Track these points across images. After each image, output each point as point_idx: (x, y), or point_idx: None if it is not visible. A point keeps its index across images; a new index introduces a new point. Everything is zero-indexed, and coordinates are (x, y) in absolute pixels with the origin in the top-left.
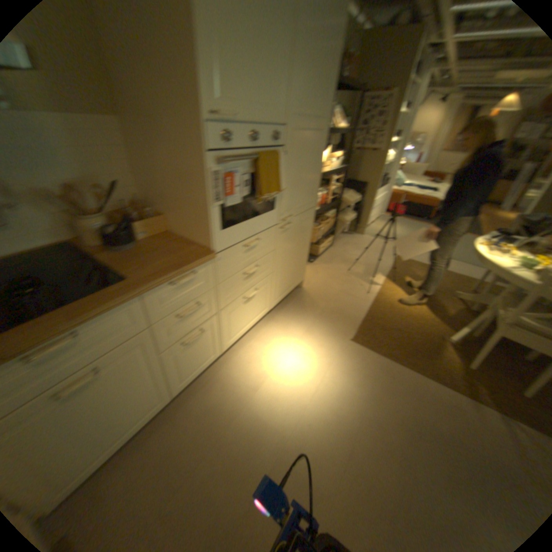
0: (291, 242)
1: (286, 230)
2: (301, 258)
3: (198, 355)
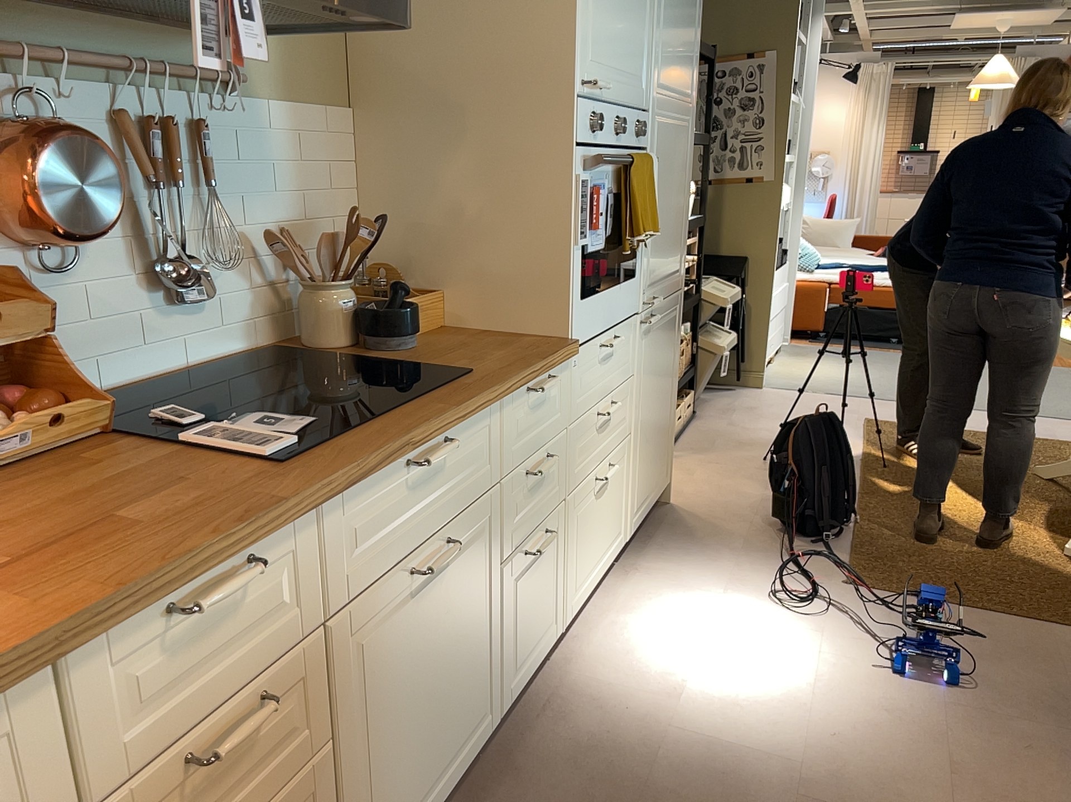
0: (653, 365)
1: (647, 330)
2: (665, 414)
3: (535, 608)
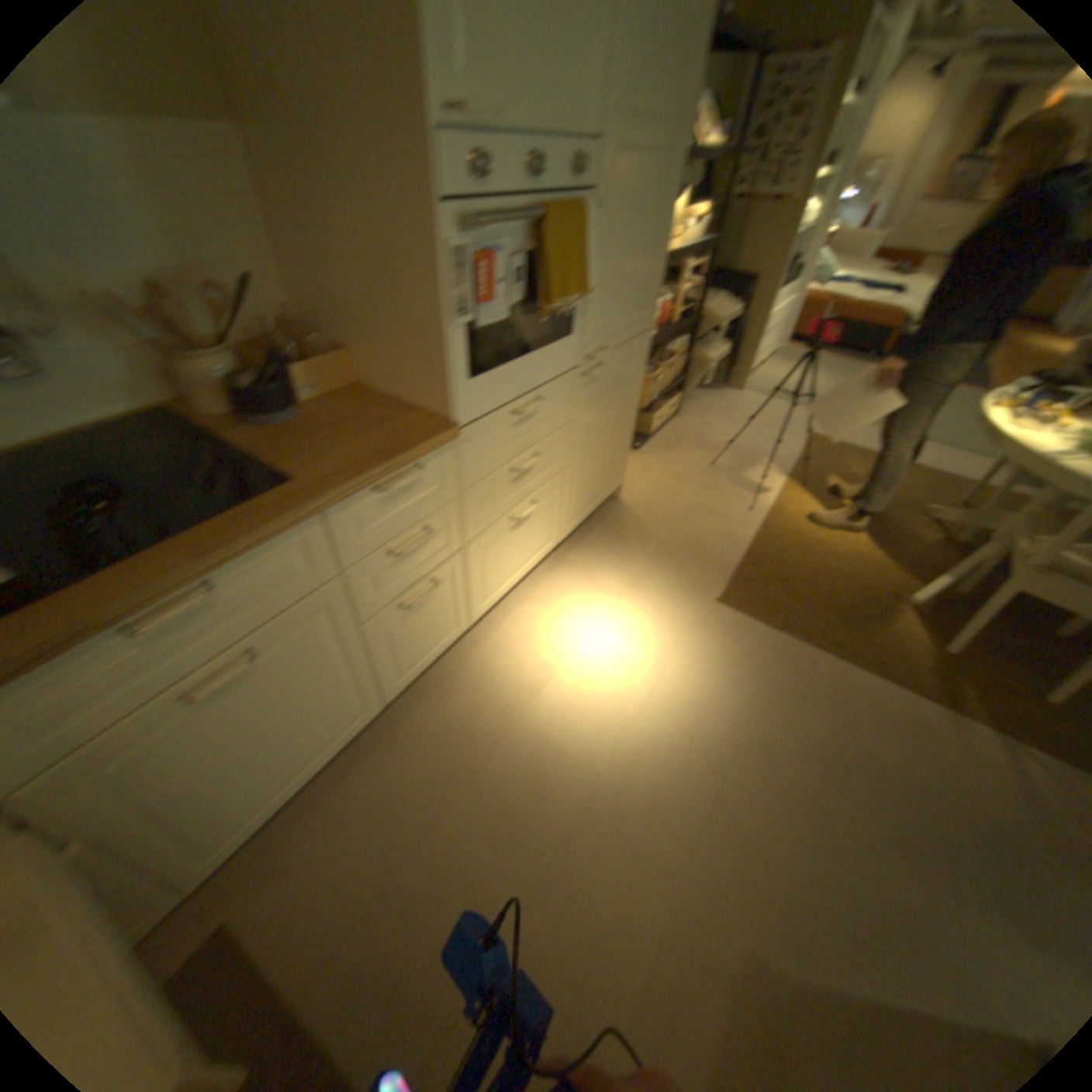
0: (601, 407)
1: (593, 379)
2: (619, 439)
3: (428, 629)
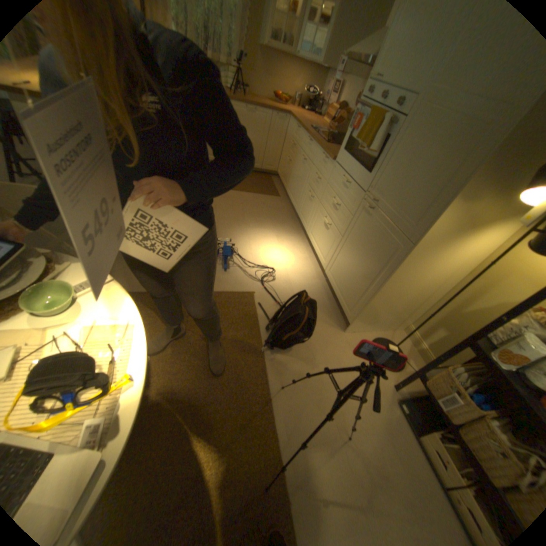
0: (363, 235)
1: (367, 211)
2: (362, 282)
3: (306, 210)
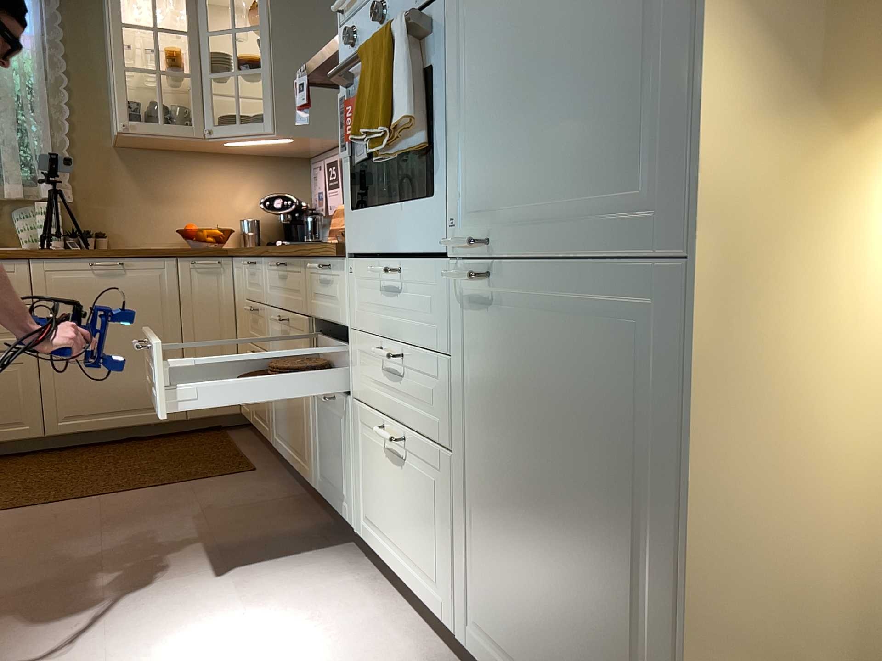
0: (517, 392)
1: (487, 304)
2: (615, 598)
3: (332, 457)
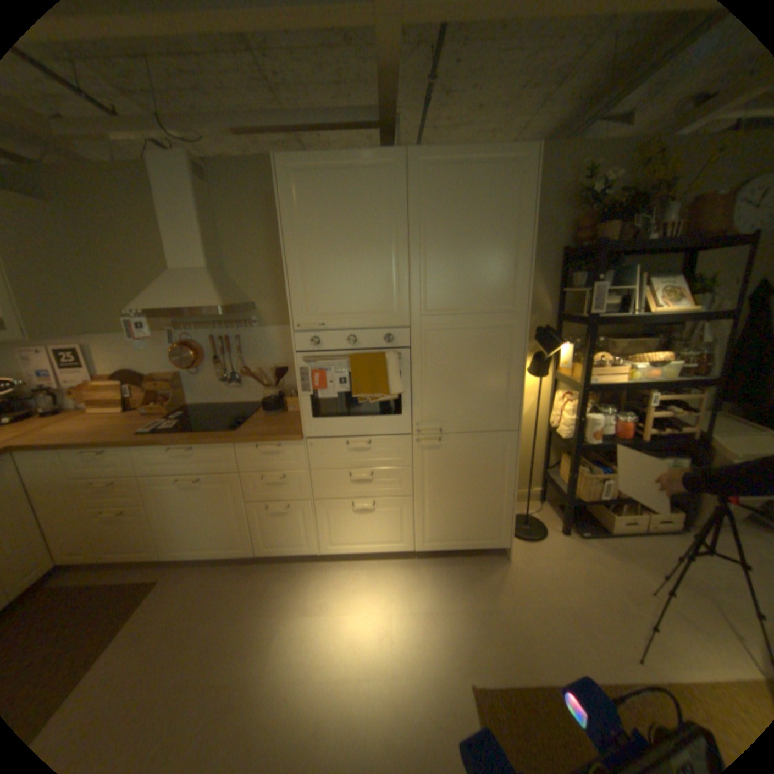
0: (449, 468)
1: (432, 446)
2: (488, 503)
3: (283, 533)
